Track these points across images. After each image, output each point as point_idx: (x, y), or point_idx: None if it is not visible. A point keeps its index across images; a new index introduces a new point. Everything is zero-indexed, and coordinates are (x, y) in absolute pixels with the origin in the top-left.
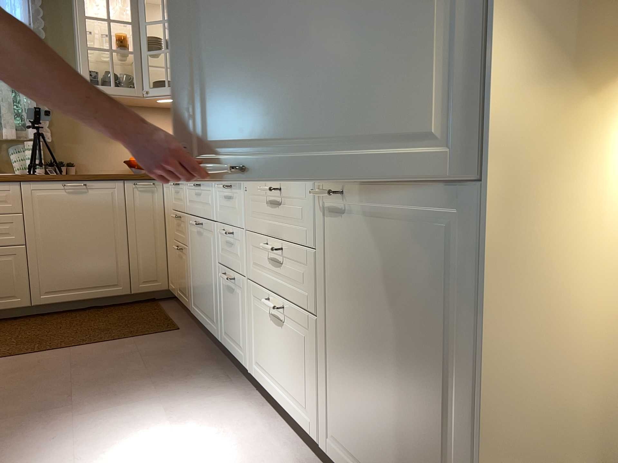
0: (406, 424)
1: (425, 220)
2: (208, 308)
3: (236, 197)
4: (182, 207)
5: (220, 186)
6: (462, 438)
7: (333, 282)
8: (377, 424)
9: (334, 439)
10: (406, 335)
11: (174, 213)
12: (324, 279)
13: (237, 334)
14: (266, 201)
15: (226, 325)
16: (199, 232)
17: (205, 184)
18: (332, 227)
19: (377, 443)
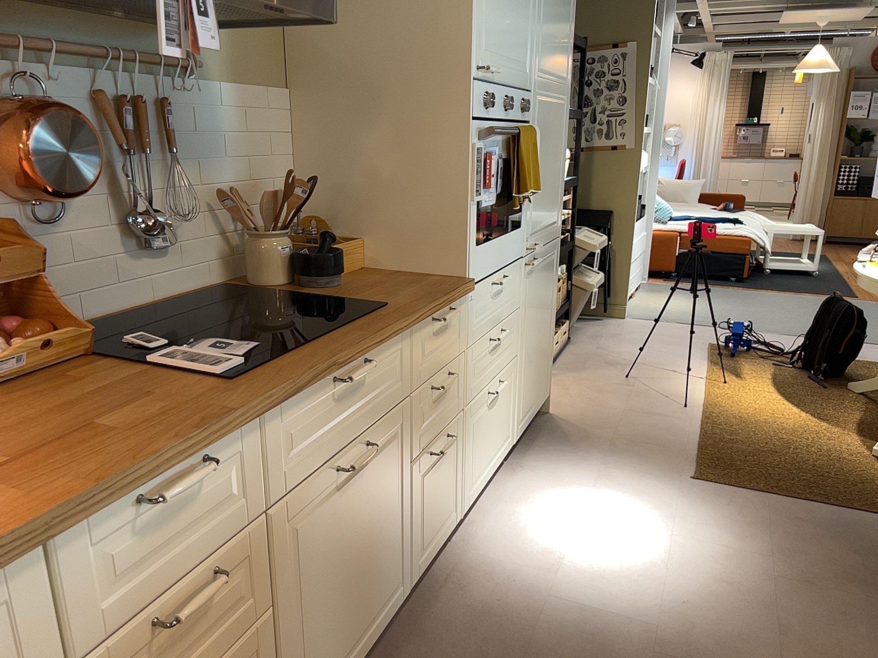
0: (542, 355)
1: (550, 257)
2: (374, 598)
3: (455, 319)
4: (227, 524)
5: (427, 322)
6: (550, 335)
7: (525, 319)
8: (535, 372)
9: (520, 420)
10: (544, 313)
11: (110, 649)
12: (523, 321)
13: (445, 506)
14: (490, 295)
15: (424, 532)
16: (349, 478)
17: (381, 349)
18: (527, 283)
19: (534, 383)
